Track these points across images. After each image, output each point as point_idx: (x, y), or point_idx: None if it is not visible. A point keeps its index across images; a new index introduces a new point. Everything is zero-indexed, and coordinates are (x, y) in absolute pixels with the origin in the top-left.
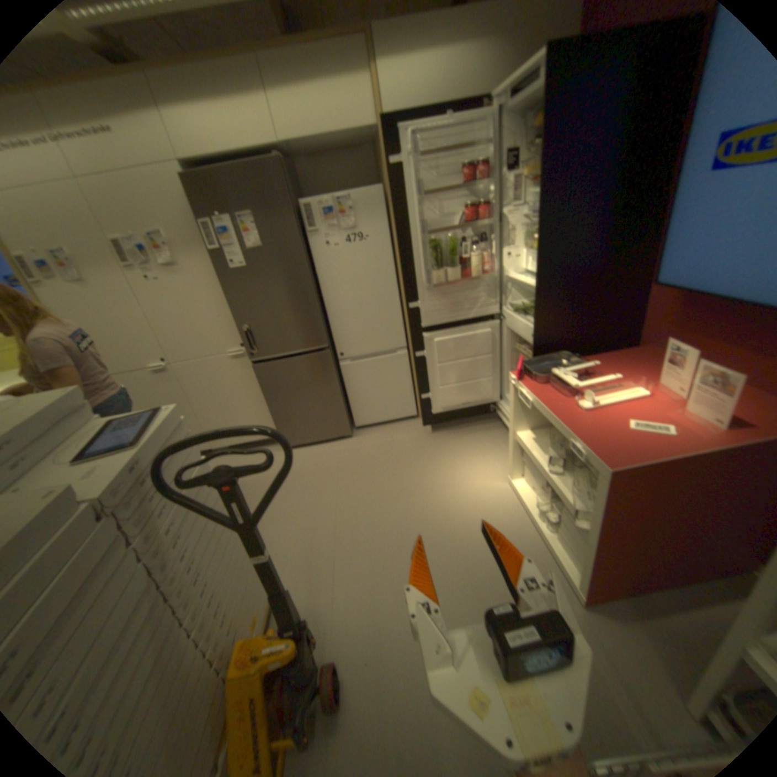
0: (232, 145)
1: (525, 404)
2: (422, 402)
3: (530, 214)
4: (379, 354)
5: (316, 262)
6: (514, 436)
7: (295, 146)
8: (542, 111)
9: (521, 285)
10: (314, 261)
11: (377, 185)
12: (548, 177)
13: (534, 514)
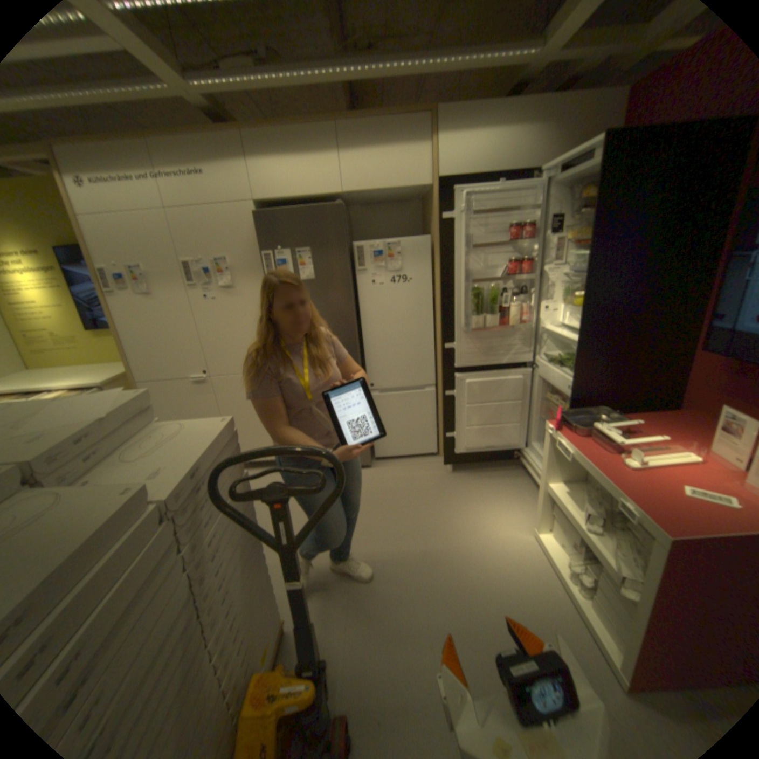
0: (305, 193)
1: (560, 456)
2: (447, 441)
3: (572, 274)
4: (408, 389)
5: (362, 298)
6: (546, 488)
7: (356, 198)
8: (592, 186)
9: (560, 338)
10: (359, 297)
11: (427, 237)
12: (598, 243)
13: (566, 576)
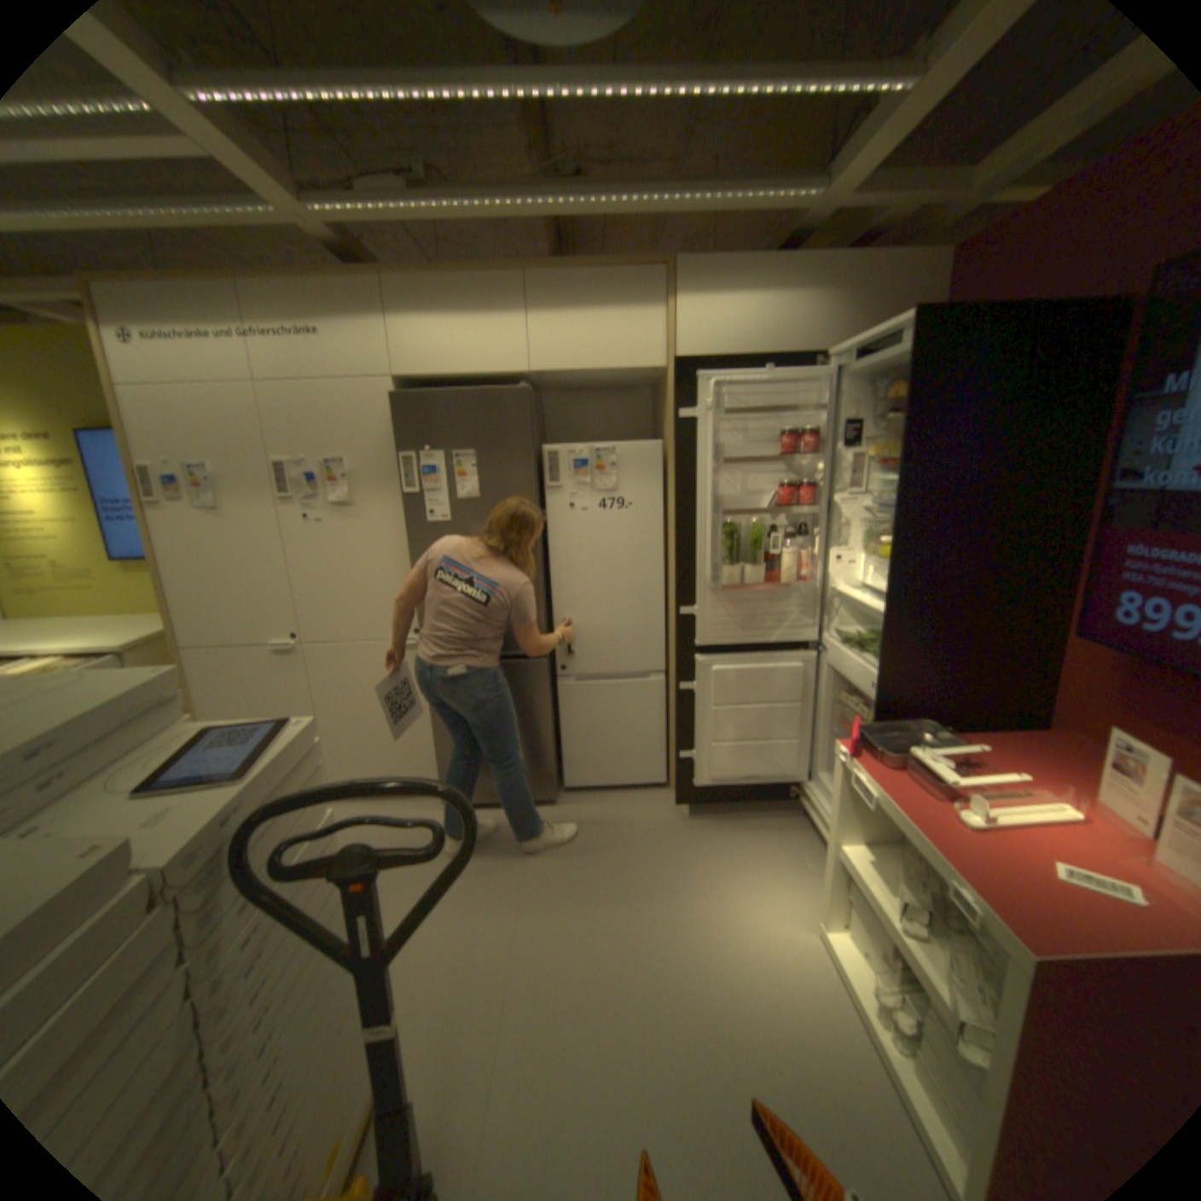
0: (471, 369)
1: (860, 799)
2: (681, 765)
3: (877, 509)
4: (622, 677)
5: (553, 530)
6: (838, 853)
7: (551, 380)
8: (902, 381)
9: (858, 607)
10: (549, 529)
11: (657, 442)
12: (912, 466)
13: (870, 1012)
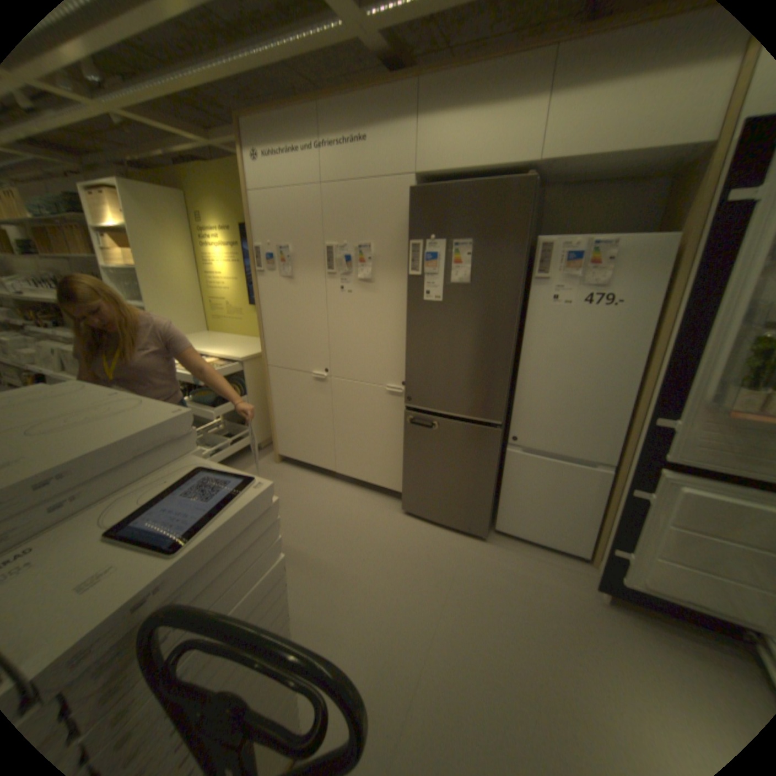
0: (483, 161)
1: None
2: (615, 561)
3: None
4: (569, 459)
5: (531, 317)
6: None
7: (560, 170)
8: None
9: None
10: (527, 316)
11: (675, 233)
12: None
13: None
